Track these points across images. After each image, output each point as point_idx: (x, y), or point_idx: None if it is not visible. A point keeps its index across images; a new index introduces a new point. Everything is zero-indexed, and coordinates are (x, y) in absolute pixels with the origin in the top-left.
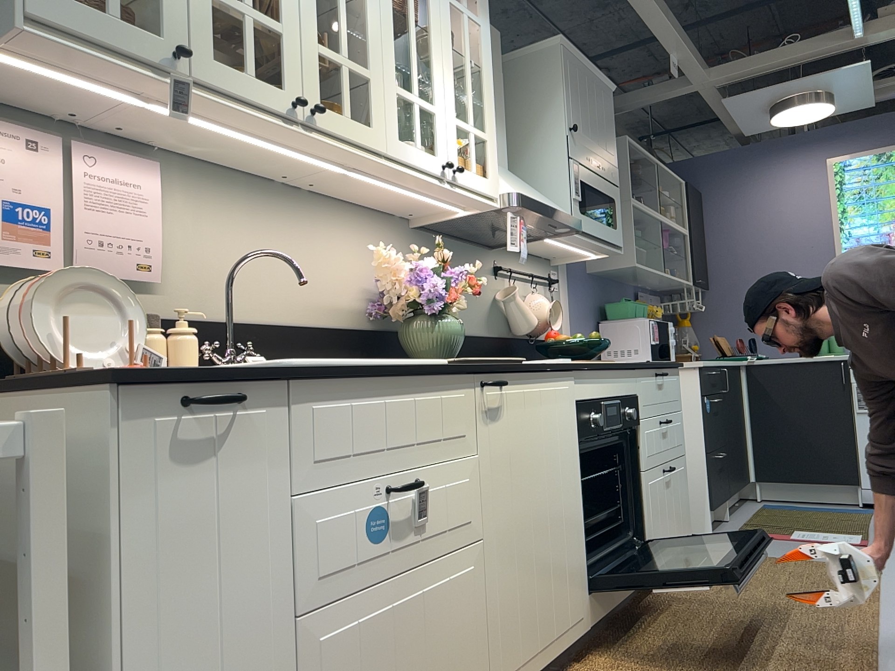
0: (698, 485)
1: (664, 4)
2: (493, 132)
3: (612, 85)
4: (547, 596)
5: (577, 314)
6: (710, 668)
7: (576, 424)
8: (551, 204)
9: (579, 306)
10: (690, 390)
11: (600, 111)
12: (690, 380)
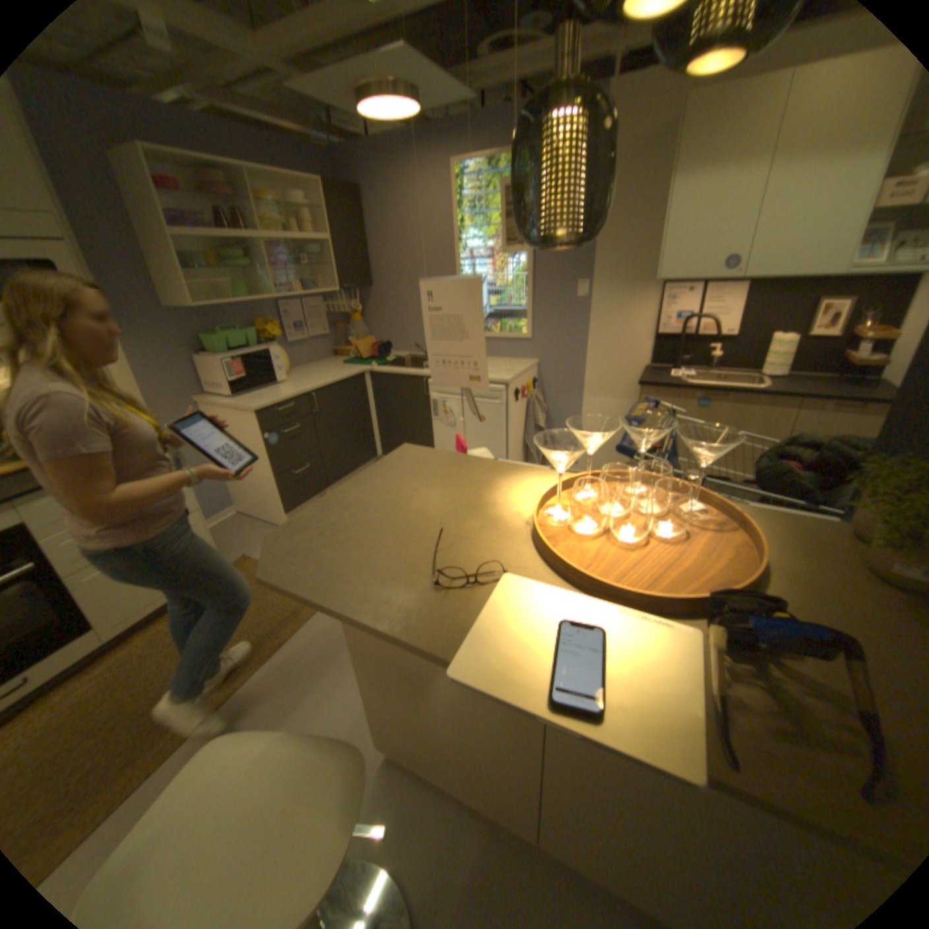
0: (274, 497)
1: None
2: None
3: None
4: None
5: (141, 359)
6: None
7: None
8: None
9: (144, 349)
10: (254, 429)
11: None
12: (252, 421)
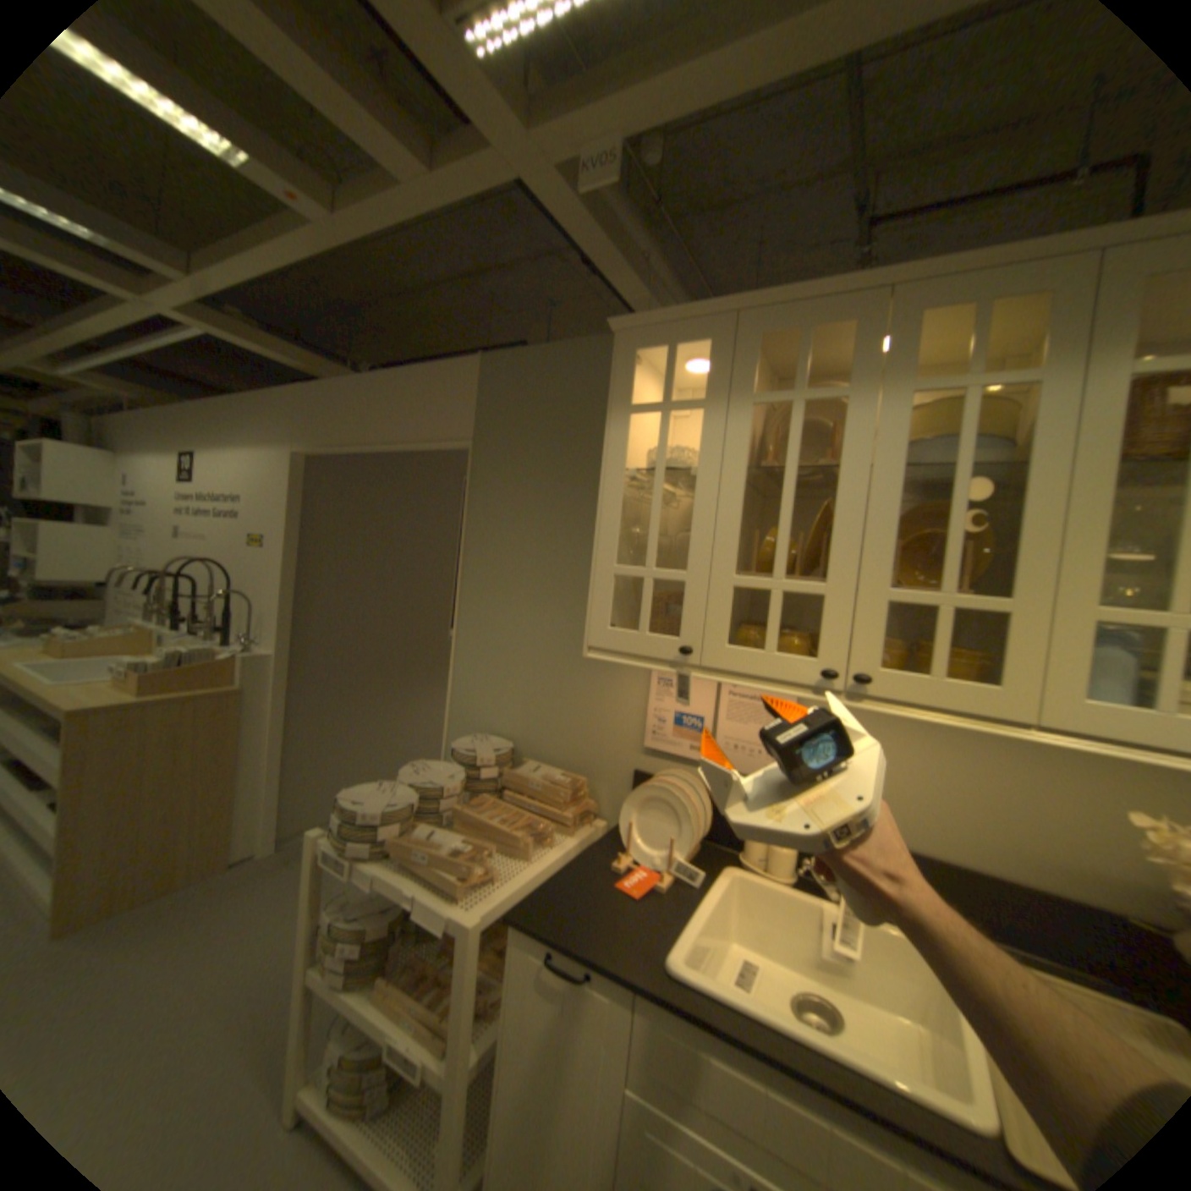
0: None
1: None
2: None
3: None
4: None
5: None
6: None
7: None
8: None
9: None
10: None
11: None
12: None
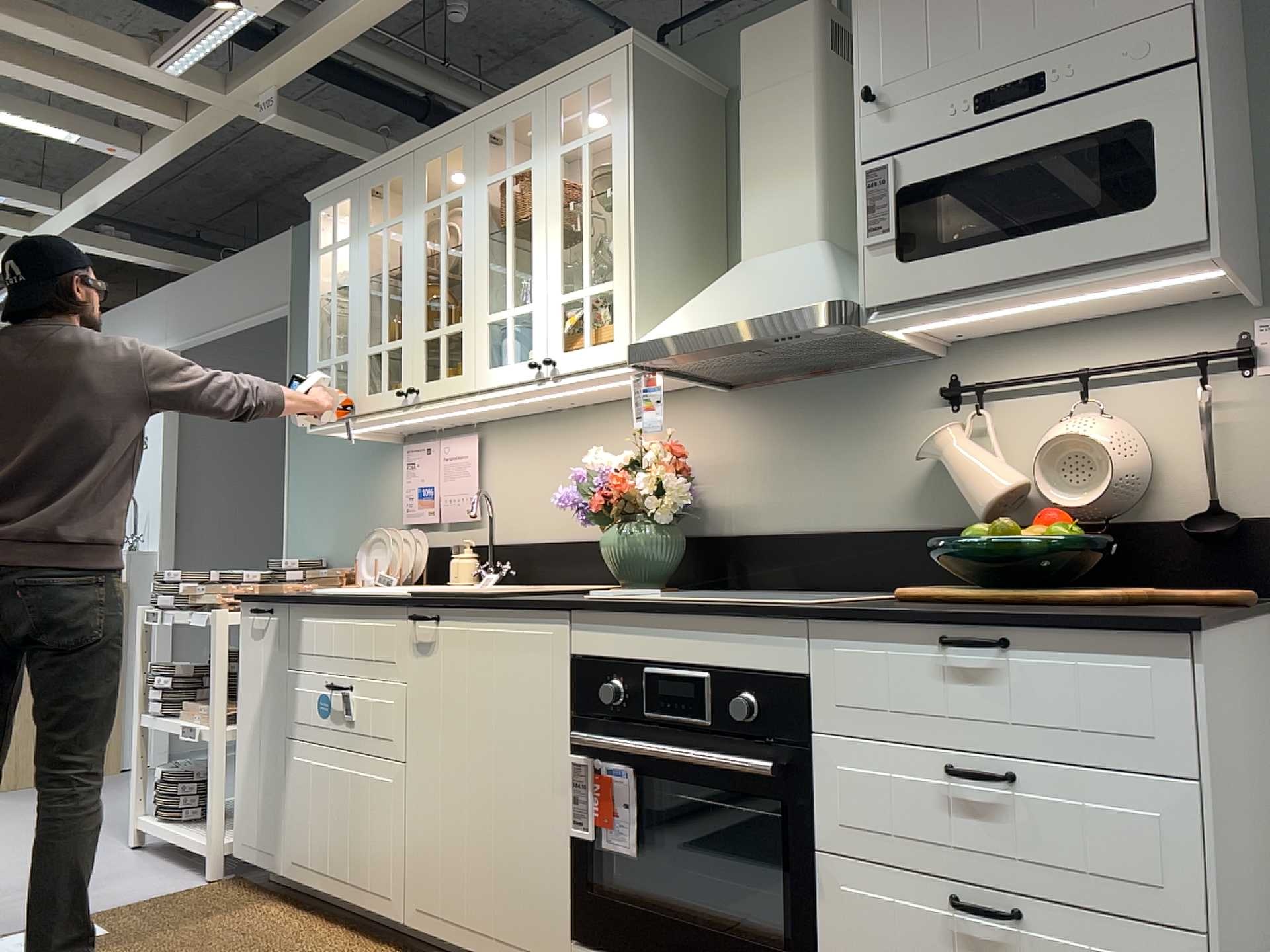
0: None
1: None
2: (622, 269)
3: None
4: (484, 878)
5: None
6: None
7: (573, 690)
8: (751, 309)
9: None
10: None
11: None
12: None
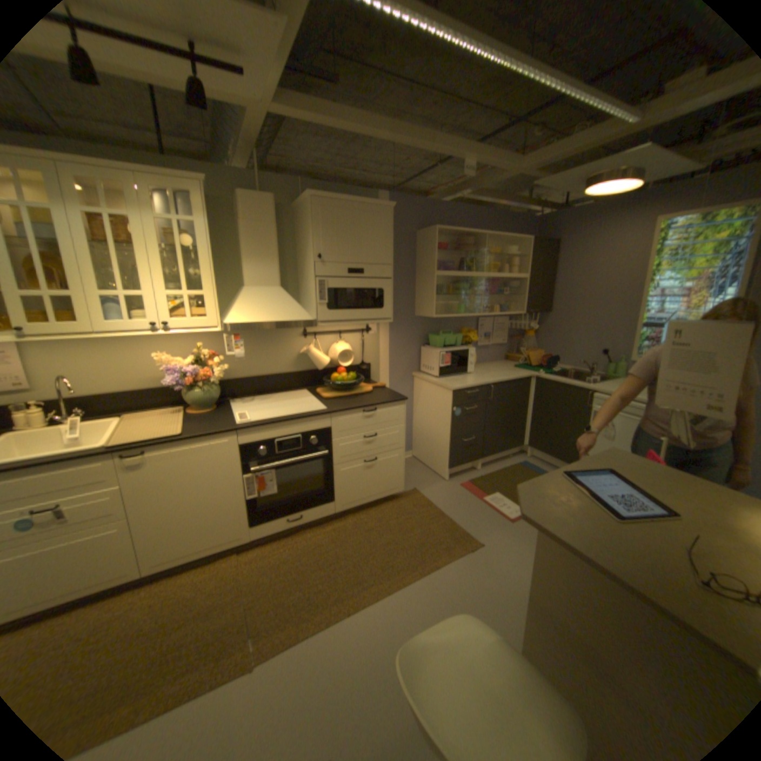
0: (445, 453)
1: (425, 130)
2: (210, 288)
3: (387, 203)
4: (199, 533)
5: (395, 344)
6: (272, 584)
7: (240, 455)
8: (280, 317)
9: (398, 339)
10: (447, 401)
11: (365, 230)
12: (448, 396)
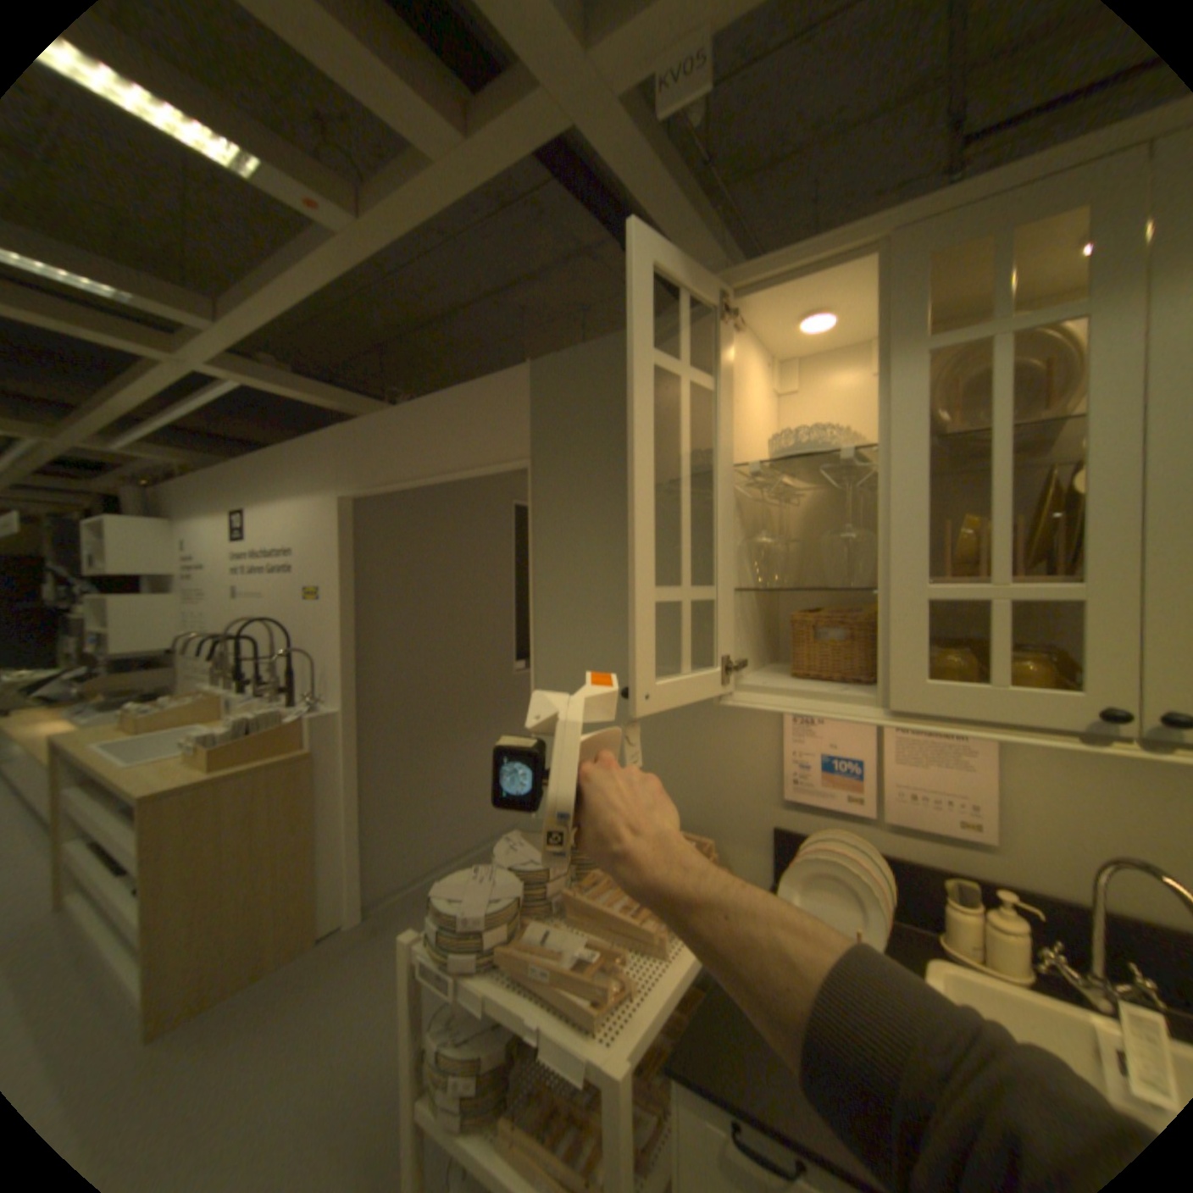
0: None
1: None
2: None
3: None
4: None
5: None
6: None
7: None
8: None
9: None
10: None
11: None
12: None
